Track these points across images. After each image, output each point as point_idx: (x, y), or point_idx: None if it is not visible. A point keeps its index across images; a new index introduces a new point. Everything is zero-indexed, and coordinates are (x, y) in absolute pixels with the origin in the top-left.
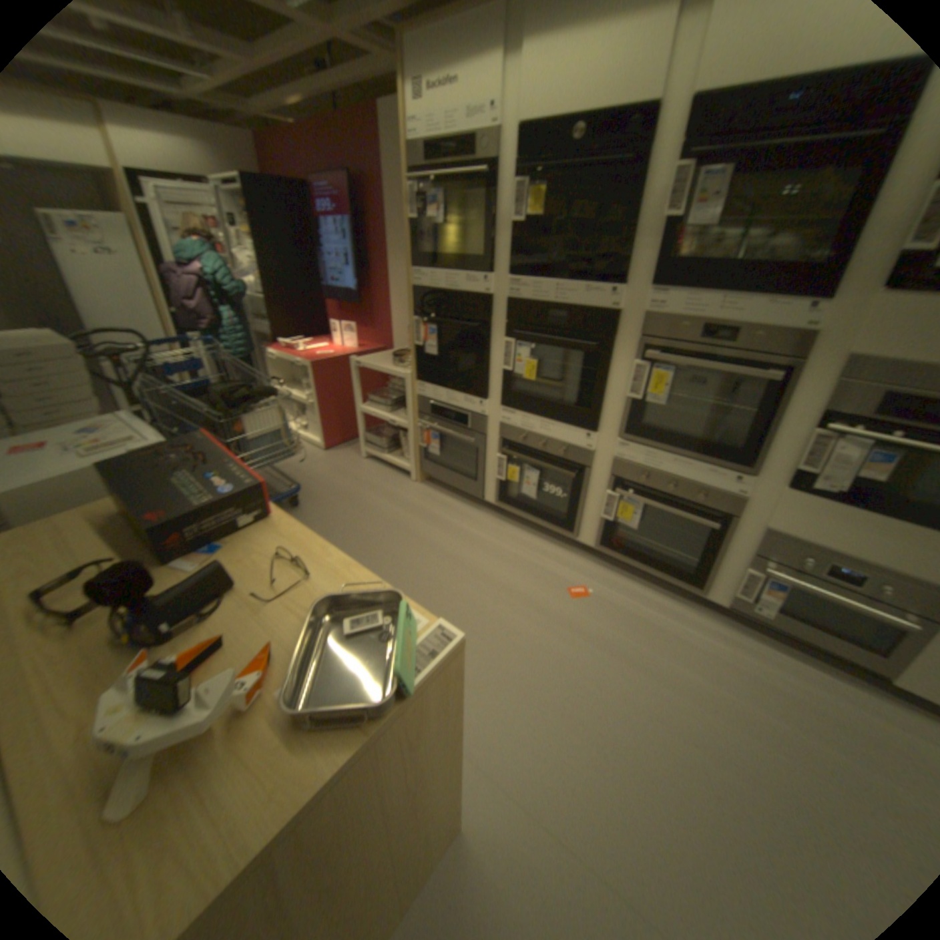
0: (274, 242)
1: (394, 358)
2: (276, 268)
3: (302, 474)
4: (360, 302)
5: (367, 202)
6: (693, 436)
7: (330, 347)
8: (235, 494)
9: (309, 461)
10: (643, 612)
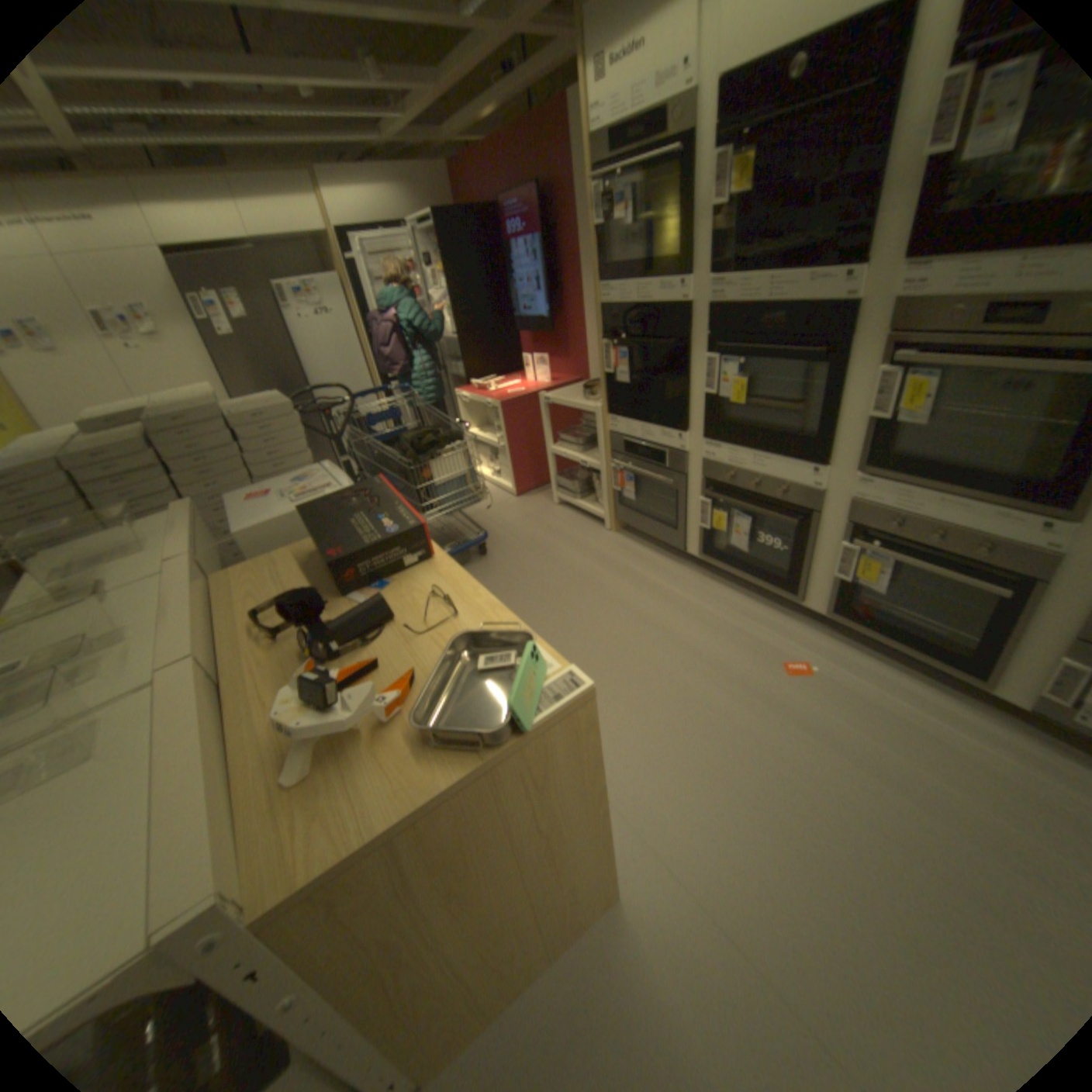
0: (465, 277)
1: (585, 391)
2: (467, 305)
3: (492, 523)
4: (551, 330)
5: (557, 214)
6: (975, 465)
7: (521, 384)
8: (407, 537)
9: (499, 509)
10: (890, 702)
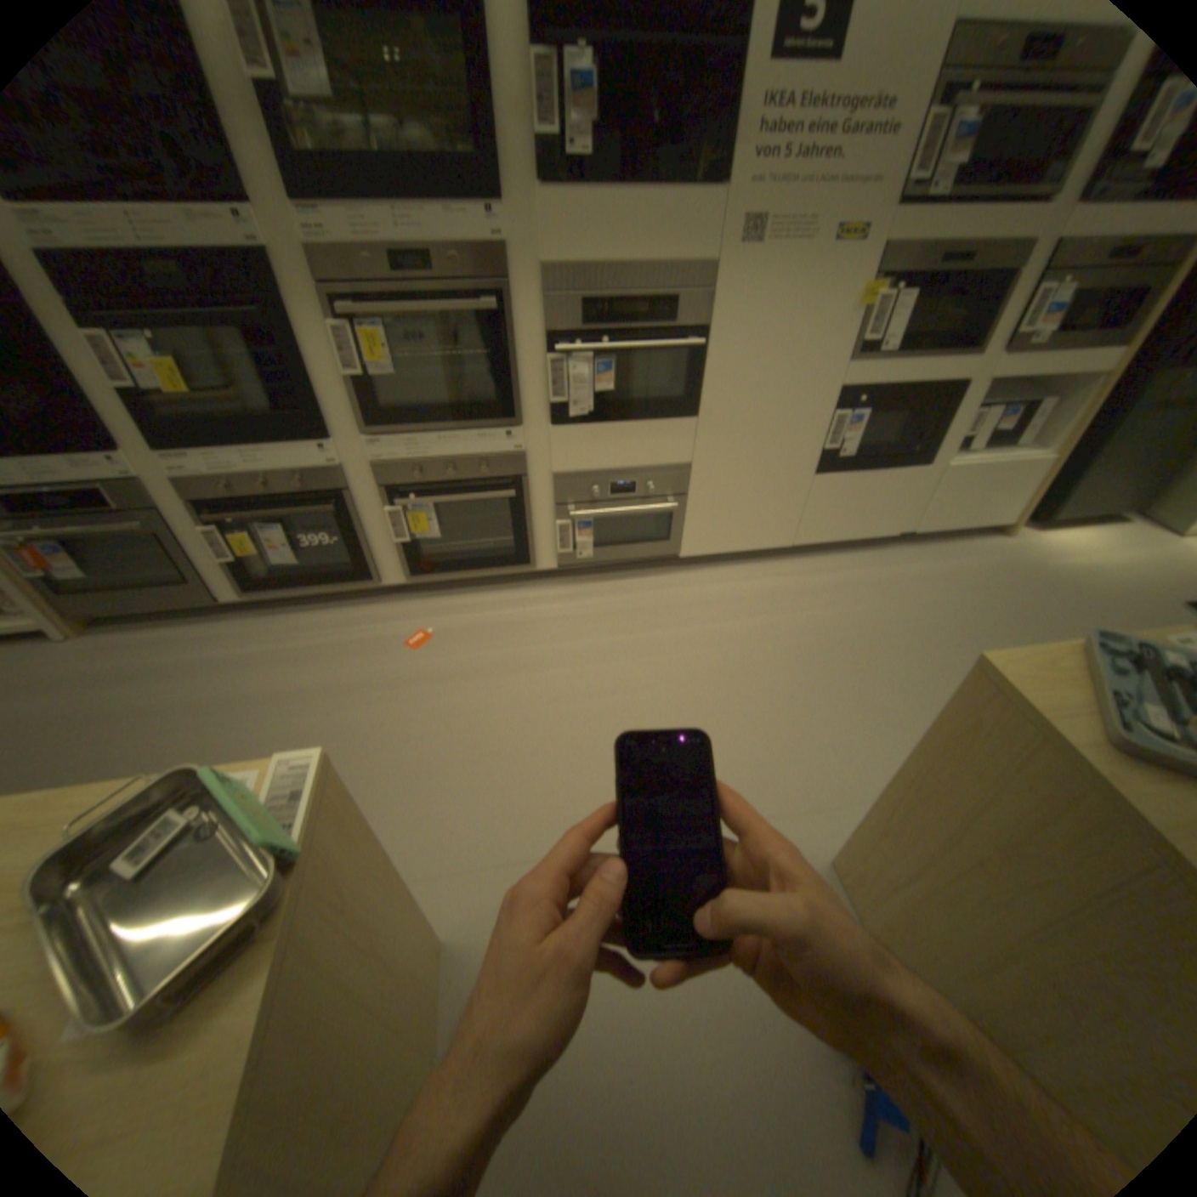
0: None
1: None
2: None
3: None
4: None
5: None
6: (442, 404)
7: None
8: None
9: None
10: (489, 619)
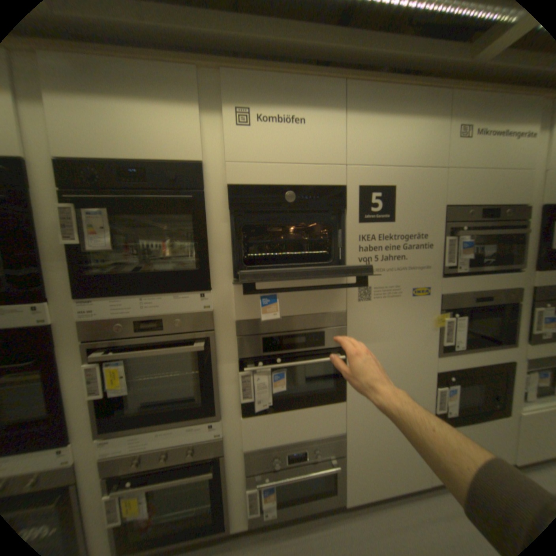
0: None
1: None
2: None
3: None
4: None
5: None
6: (164, 405)
7: None
8: None
9: None
10: None
